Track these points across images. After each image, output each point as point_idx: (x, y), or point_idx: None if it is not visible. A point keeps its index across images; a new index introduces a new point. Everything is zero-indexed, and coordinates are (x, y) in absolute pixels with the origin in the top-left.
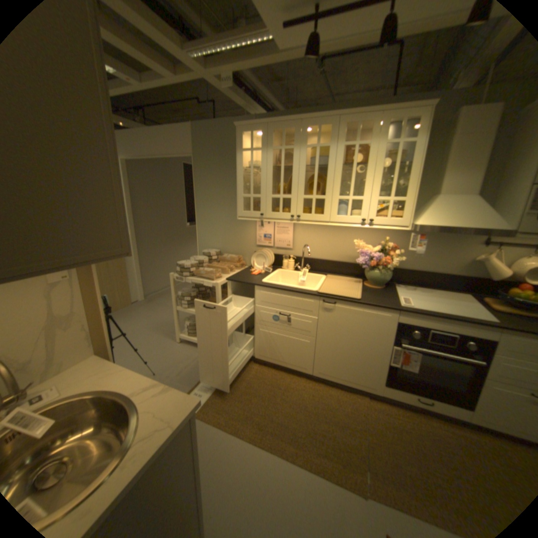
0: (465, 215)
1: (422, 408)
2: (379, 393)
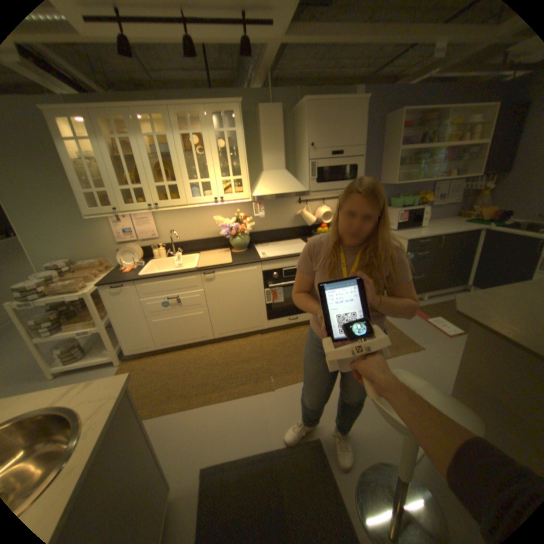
0: (281, 185)
1: (292, 323)
2: (265, 327)
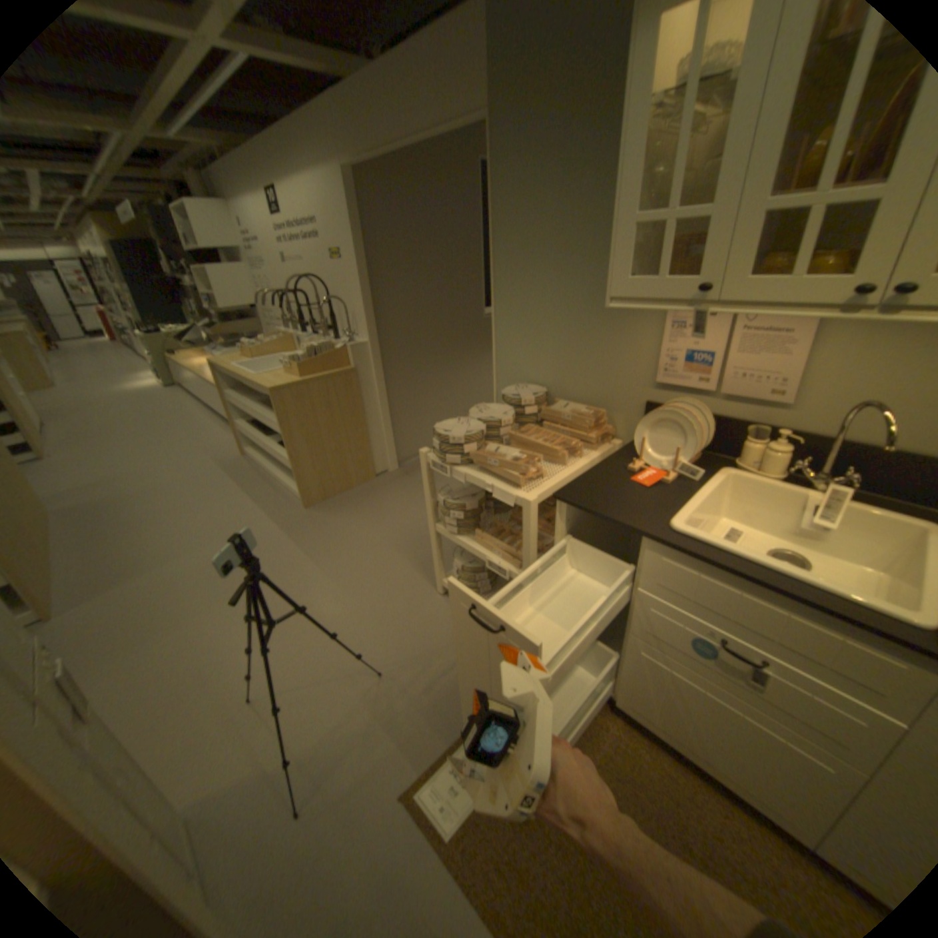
0: None
1: None
2: None
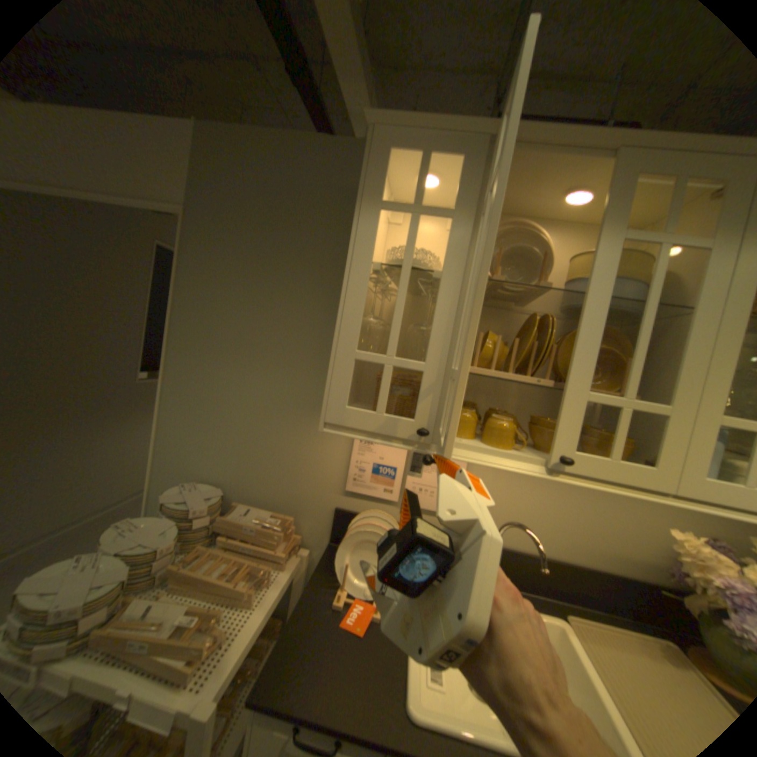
0: None
1: None
2: None
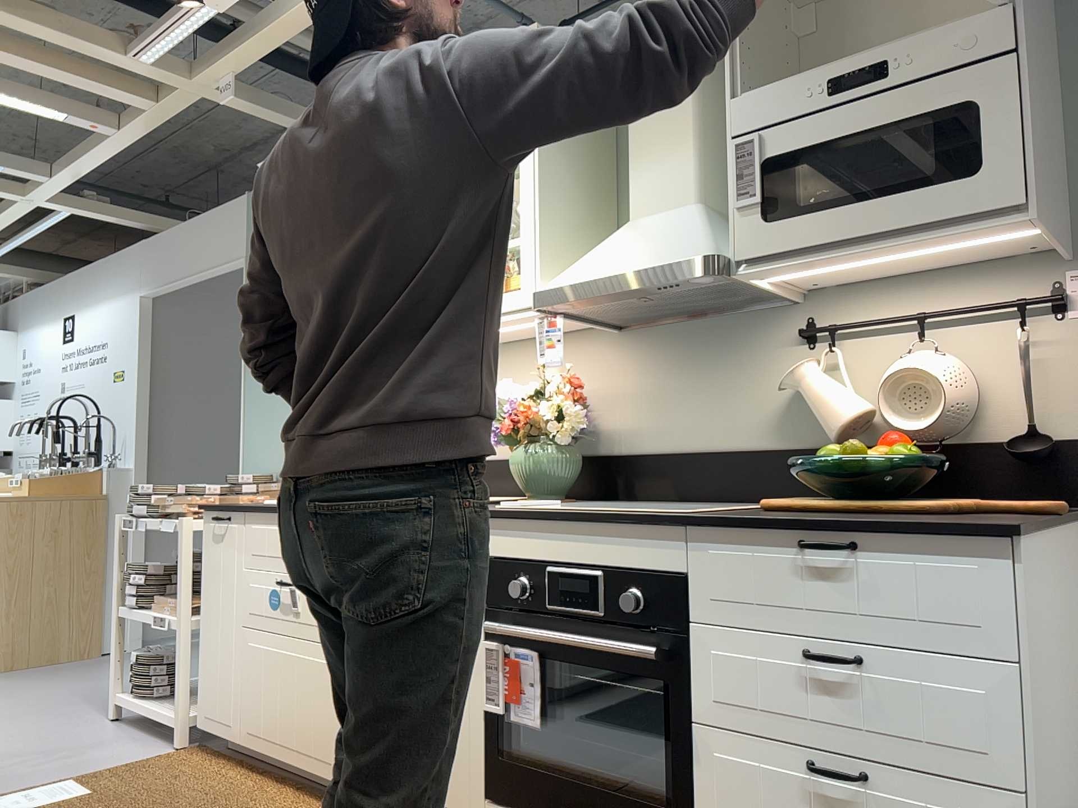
0: (636, 251)
1: None
2: None
